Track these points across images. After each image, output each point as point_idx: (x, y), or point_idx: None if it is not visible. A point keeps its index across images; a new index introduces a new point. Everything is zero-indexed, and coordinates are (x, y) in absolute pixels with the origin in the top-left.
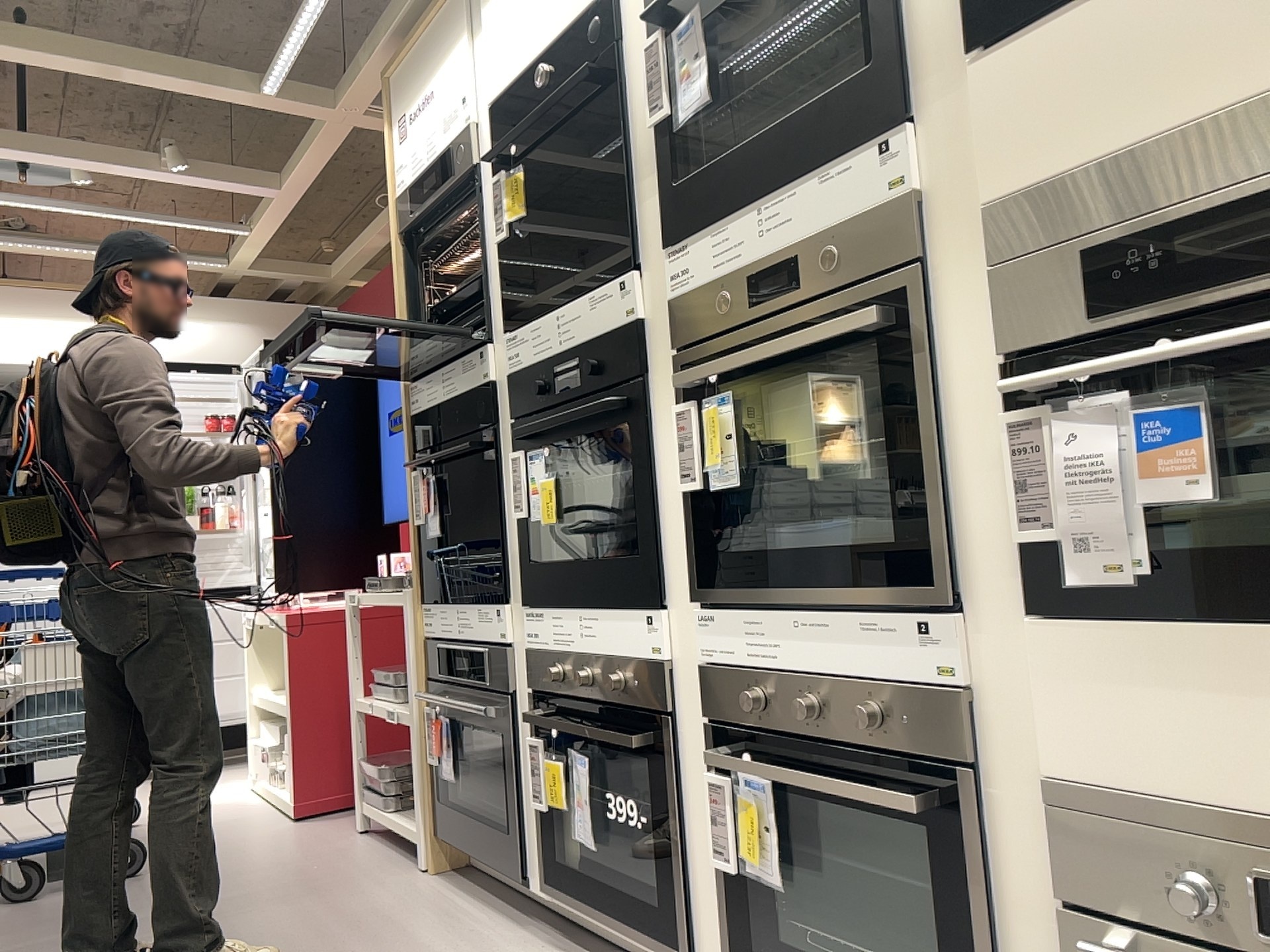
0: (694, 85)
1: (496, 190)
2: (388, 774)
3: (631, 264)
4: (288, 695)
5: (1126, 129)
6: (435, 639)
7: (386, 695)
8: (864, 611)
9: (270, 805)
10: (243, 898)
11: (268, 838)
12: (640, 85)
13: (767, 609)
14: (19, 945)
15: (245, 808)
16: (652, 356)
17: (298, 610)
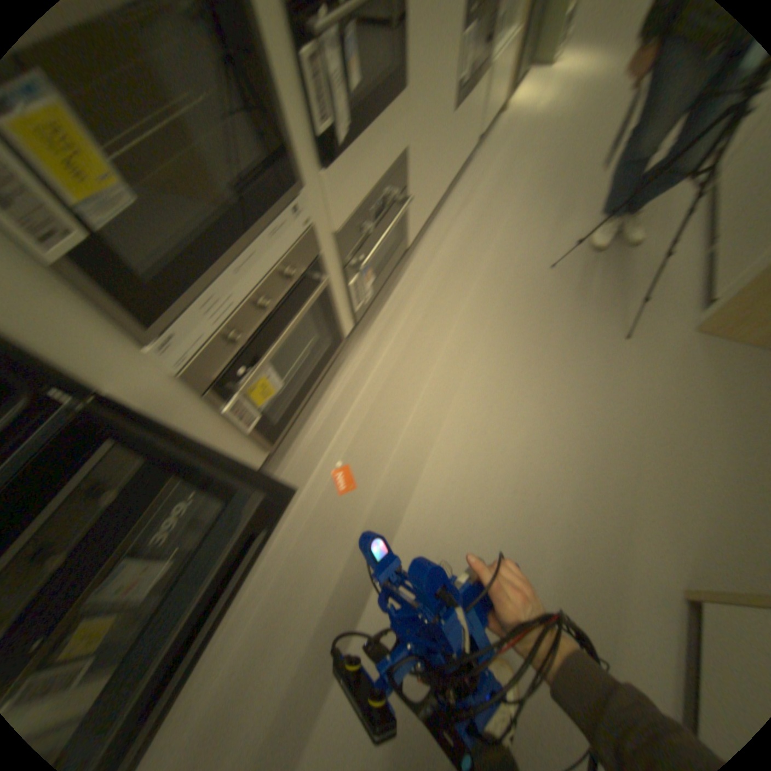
0: None
1: None
2: None
3: None
4: None
5: None
6: None
7: None
8: (268, 224)
9: None
10: None
11: None
12: None
13: (214, 279)
14: None
15: None
16: None
17: None
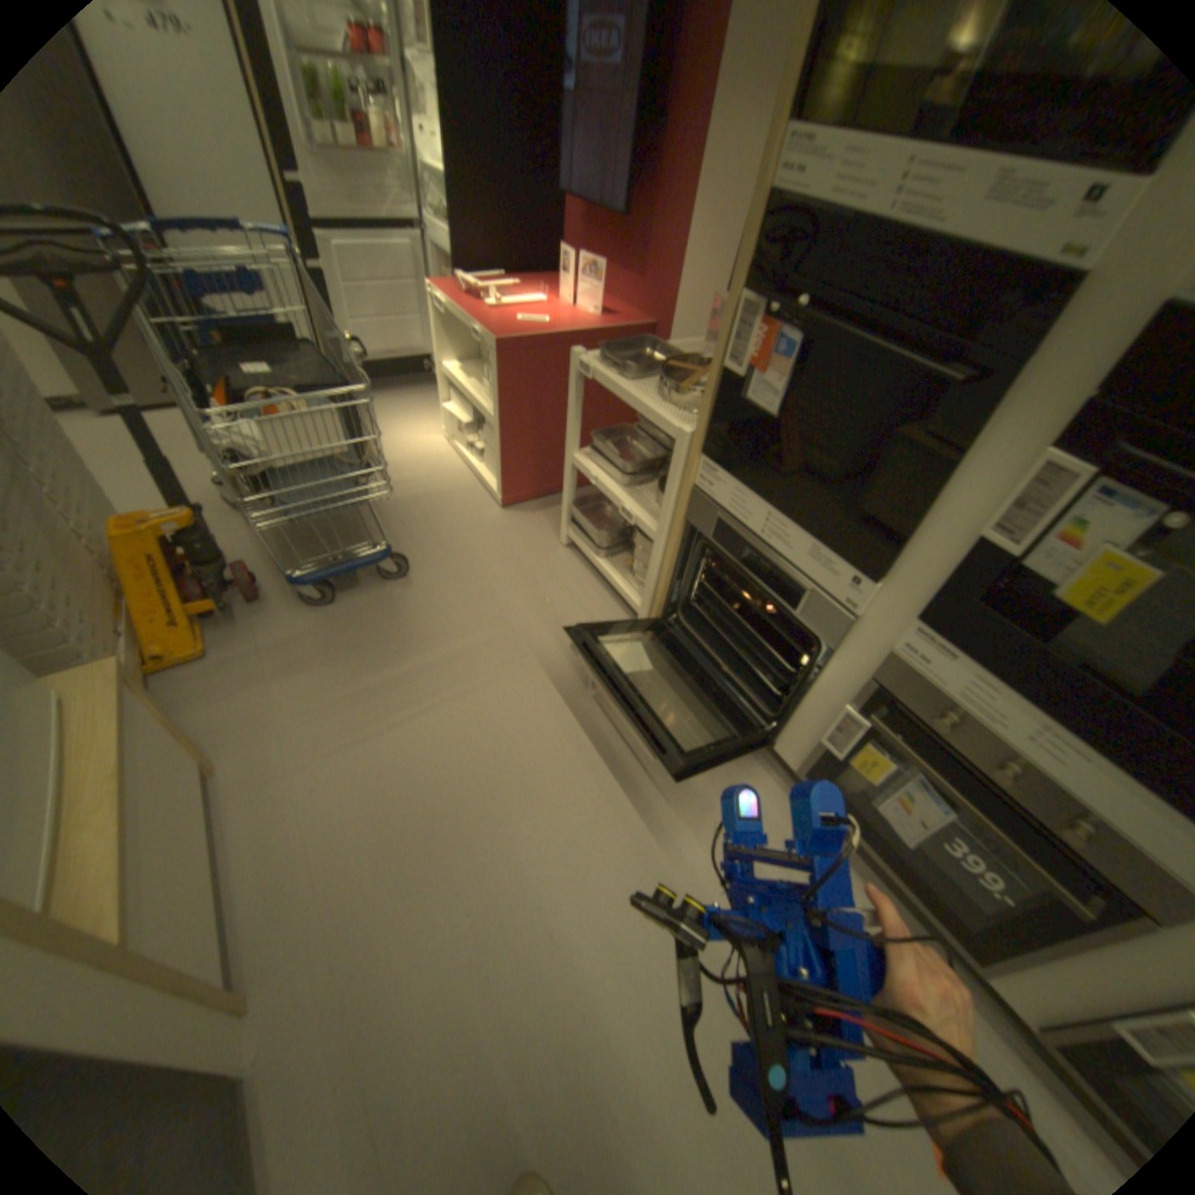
0: None
1: None
2: (601, 534)
3: None
4: (486, 400)
5: None
6: (713, 503)
7: (604, 466)
8: None
9: (473, 480)
10: (508, 647)
11: (491, 540)
12: None
13: None
14: (348, 689)
15: (452, 477)
16: None
17: (493, 318)
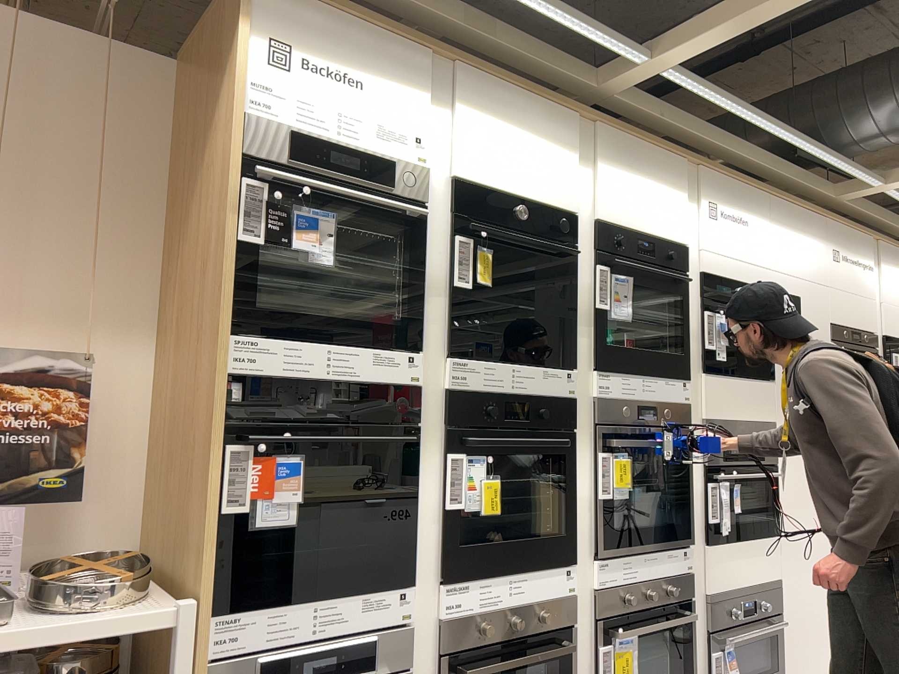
0: (625, 308)
1: (465, 248)
2: None
3: (574, 367)
4: None
5: (730, 415)
6: (240, 654)
7: None
8: (667, 550)
9: None
10: None
11: None
12: (585, 277)
13: (633, 554)
14: None
15: None
16: (577, 421)
17: None
